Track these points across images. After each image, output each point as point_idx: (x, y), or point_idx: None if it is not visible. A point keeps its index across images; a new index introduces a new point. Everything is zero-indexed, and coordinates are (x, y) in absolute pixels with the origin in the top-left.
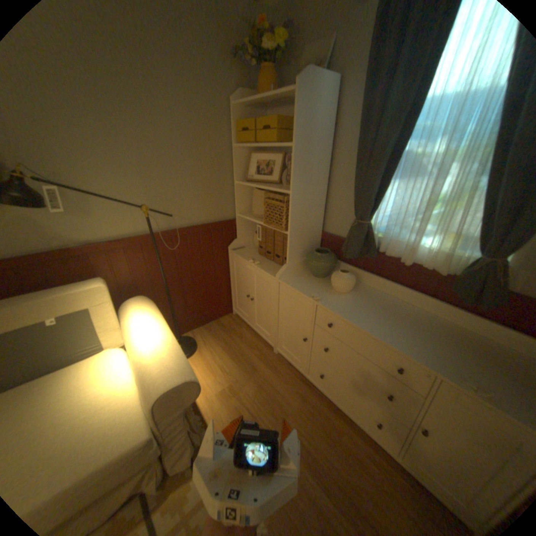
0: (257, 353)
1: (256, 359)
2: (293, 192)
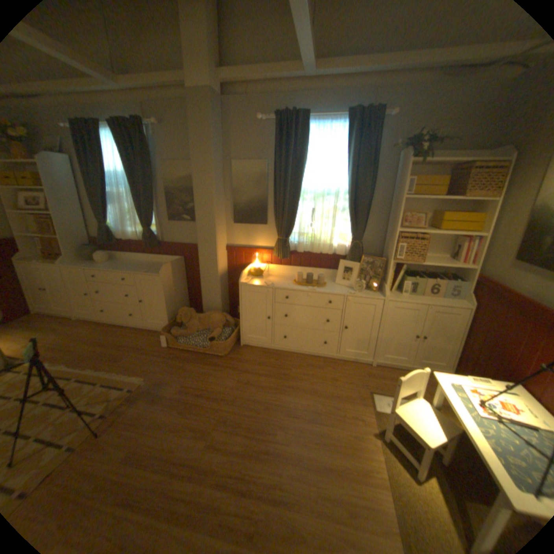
0: (57, 325)
1: (56, 327)
2: (52, 214)
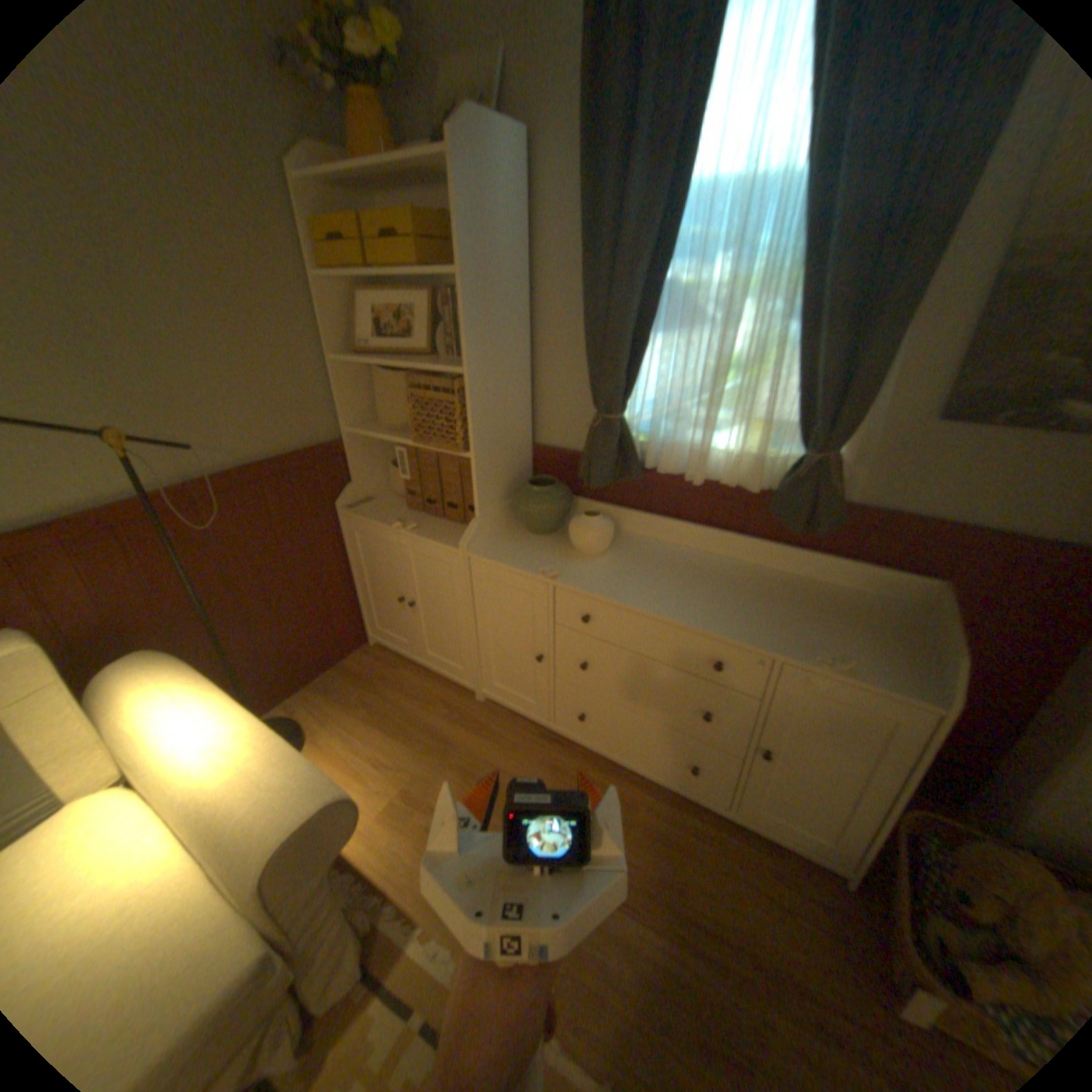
0: (444, 710)
1: (446, 723)
2: (471, 369)
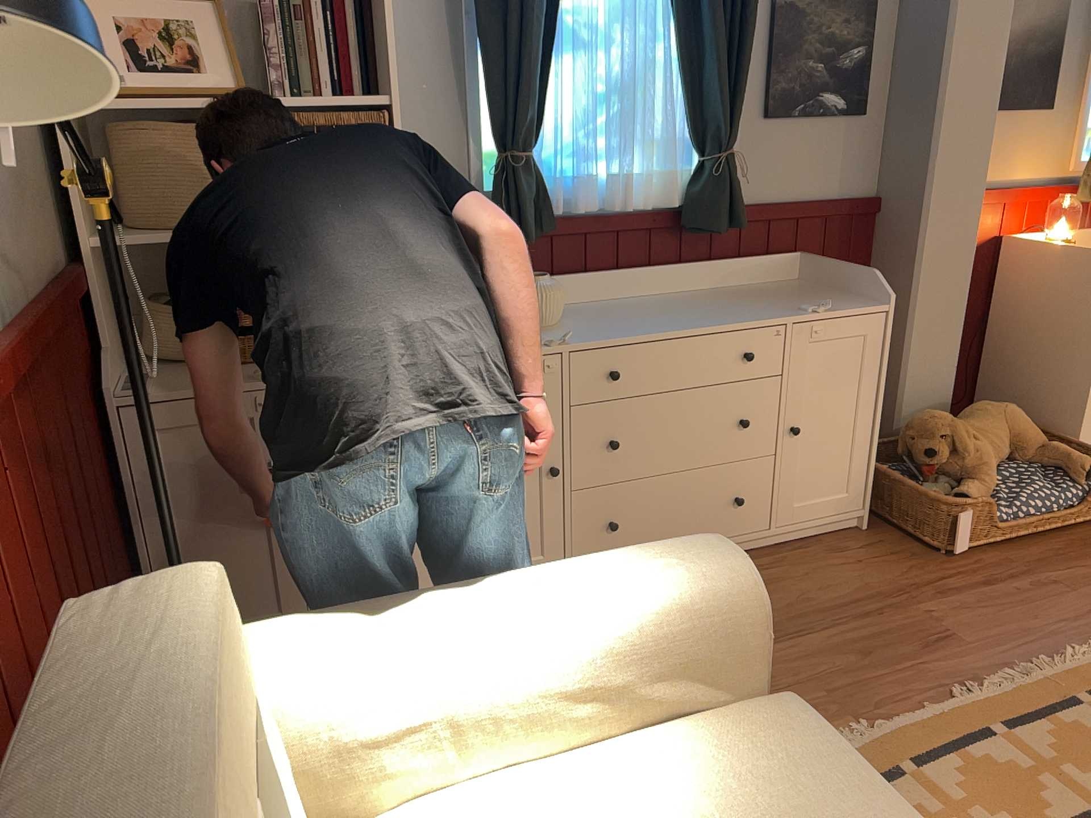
0: None
1: None
2: (395, 99)
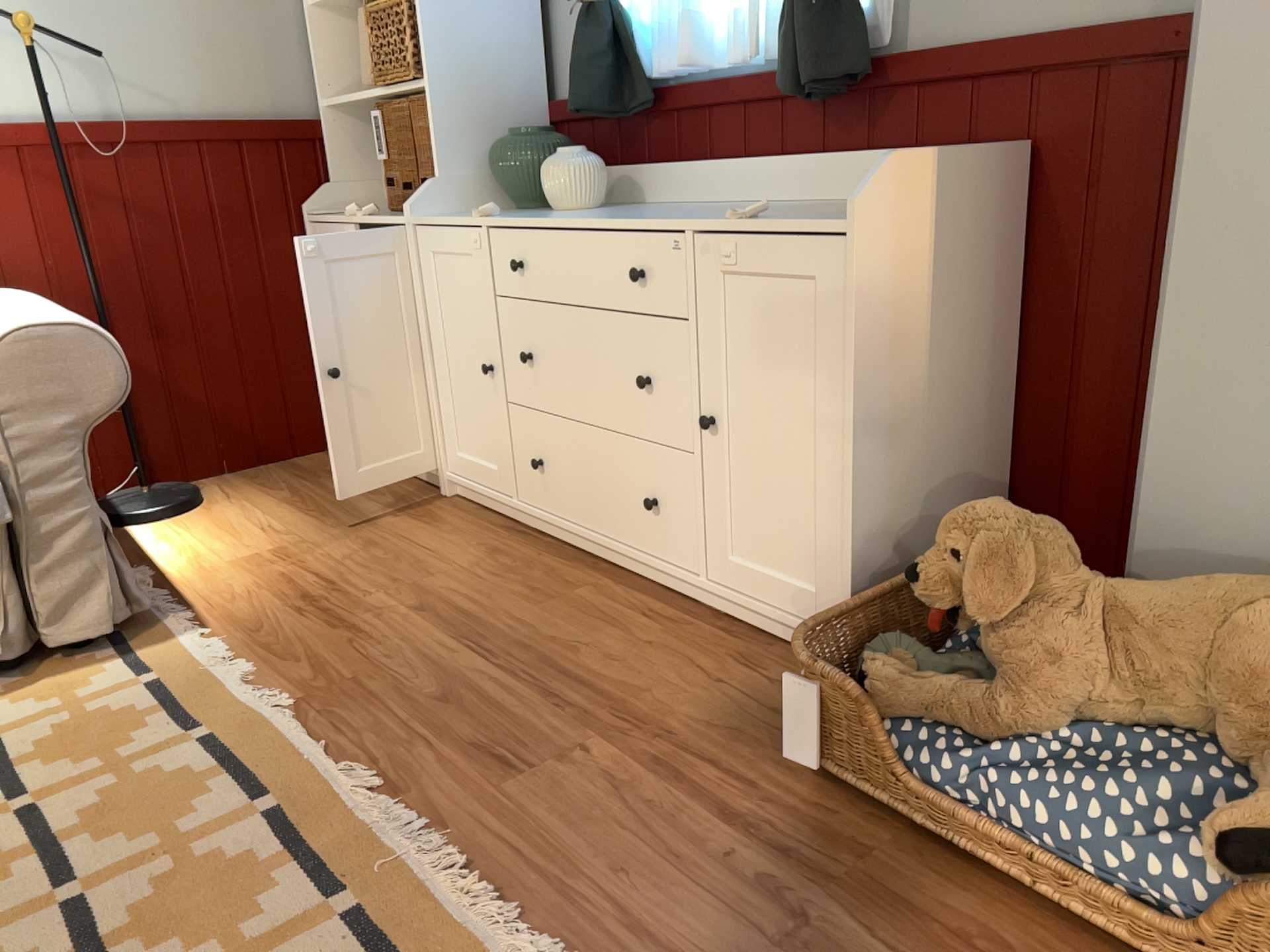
0: (388, 500)
1: (380, 509)
2: None
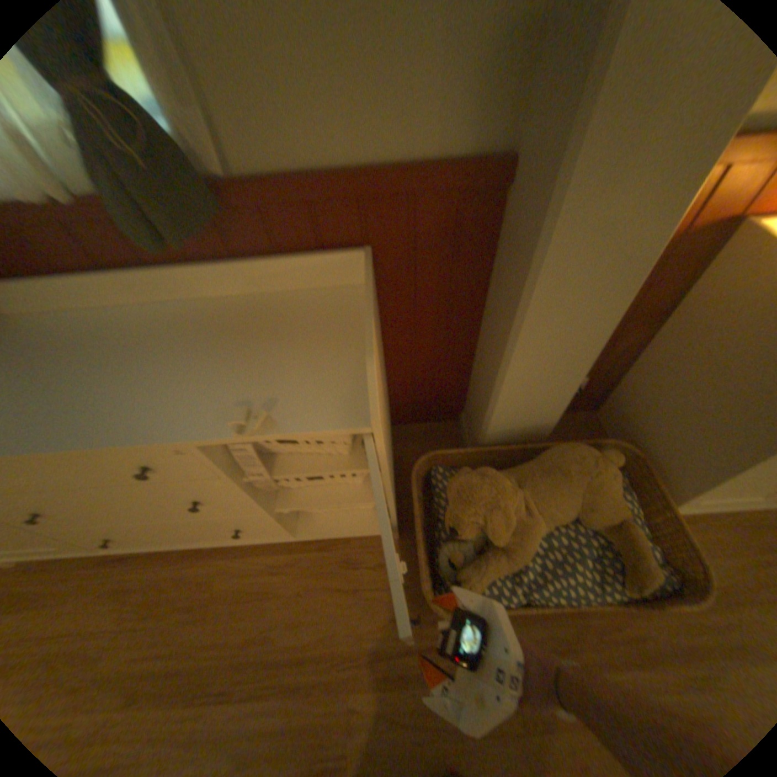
0: None
1: None
2: None
